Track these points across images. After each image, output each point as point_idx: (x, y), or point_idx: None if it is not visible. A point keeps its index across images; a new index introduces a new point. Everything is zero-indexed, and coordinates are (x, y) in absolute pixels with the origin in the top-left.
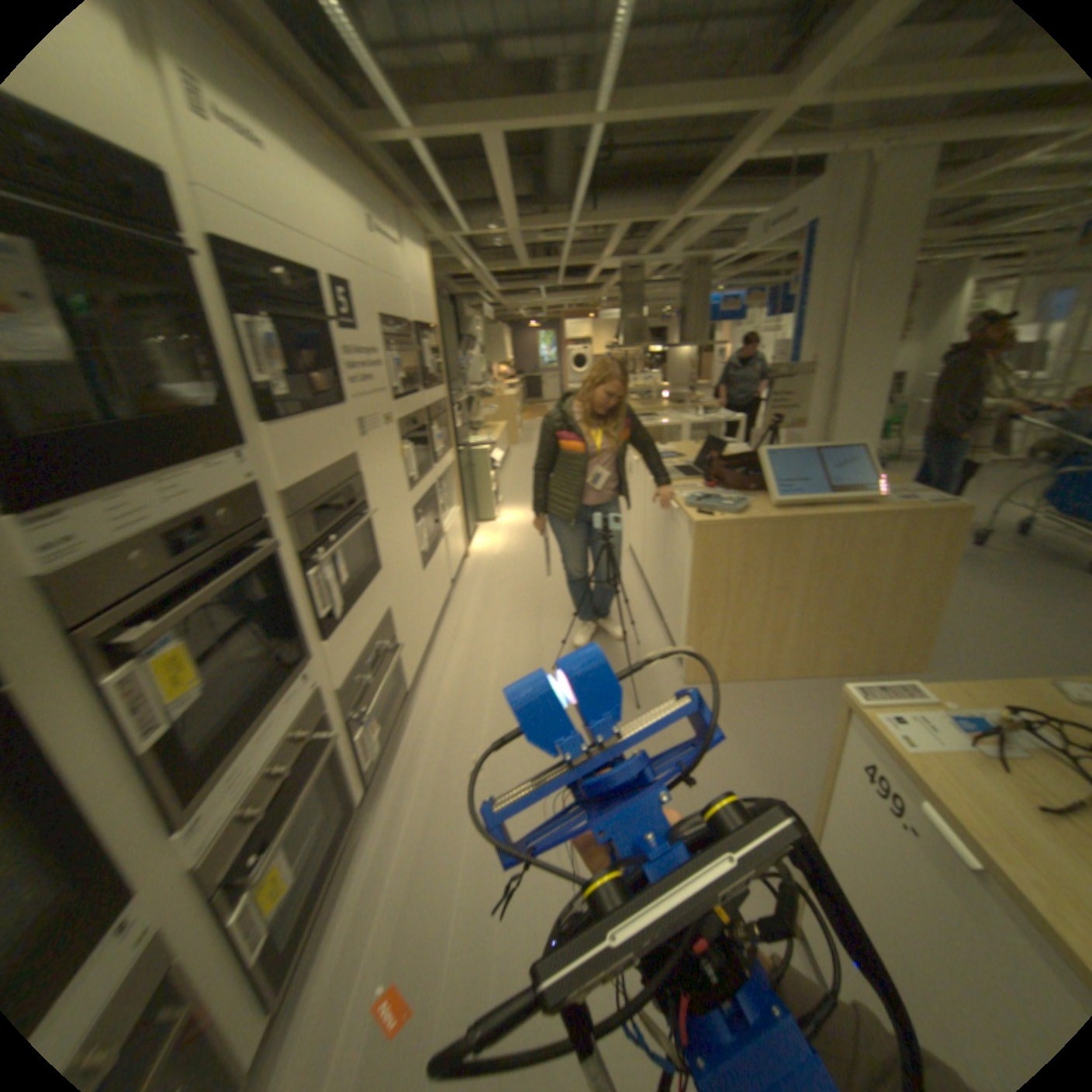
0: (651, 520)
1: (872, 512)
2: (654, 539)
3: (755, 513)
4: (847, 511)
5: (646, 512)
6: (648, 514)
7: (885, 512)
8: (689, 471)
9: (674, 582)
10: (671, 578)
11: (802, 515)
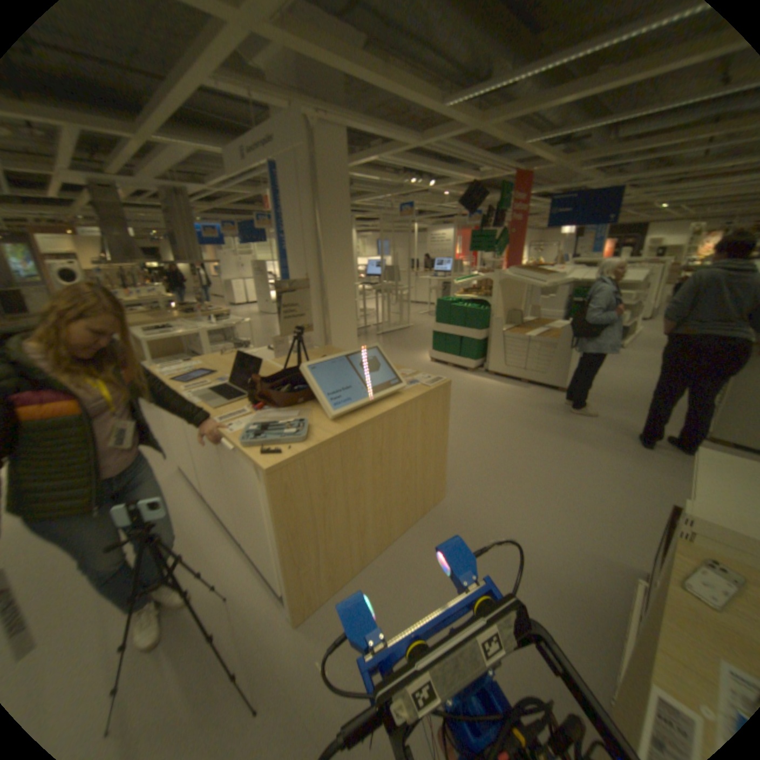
0: (198, 447)
1: (399, 401)
2: (207, 468)
3: (317, 431)
4: (383, 405)
5: (190, 438)
6: (192, 441)
7: (407, 400)
8: (227, 388)
9: (248, 520)
10: (243, 515)
11: (356, 421)
